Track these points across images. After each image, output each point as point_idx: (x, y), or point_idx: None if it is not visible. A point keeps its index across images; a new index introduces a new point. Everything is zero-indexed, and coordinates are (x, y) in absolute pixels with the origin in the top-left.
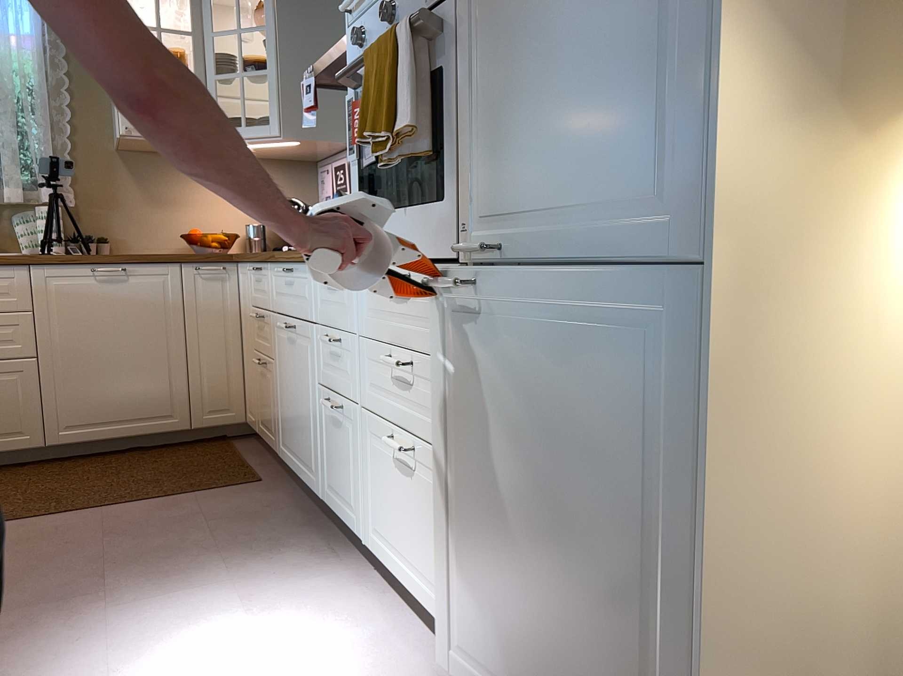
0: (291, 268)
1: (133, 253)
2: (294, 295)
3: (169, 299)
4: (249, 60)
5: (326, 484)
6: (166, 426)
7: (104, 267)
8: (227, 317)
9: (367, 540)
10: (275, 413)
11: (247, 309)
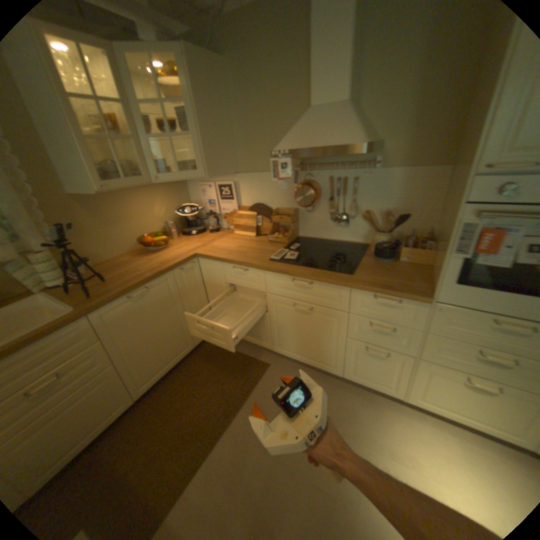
0: (308, 281)
1: (106, 261)
2: (312, 294)
3: (173, 292)
4: (156, 119)
5: (351, 374)
6: (187, 353)
7: (136, 292)
8: (200, 287)
9: (409, 401)
10: (270, 335)
11: (219, 283)
